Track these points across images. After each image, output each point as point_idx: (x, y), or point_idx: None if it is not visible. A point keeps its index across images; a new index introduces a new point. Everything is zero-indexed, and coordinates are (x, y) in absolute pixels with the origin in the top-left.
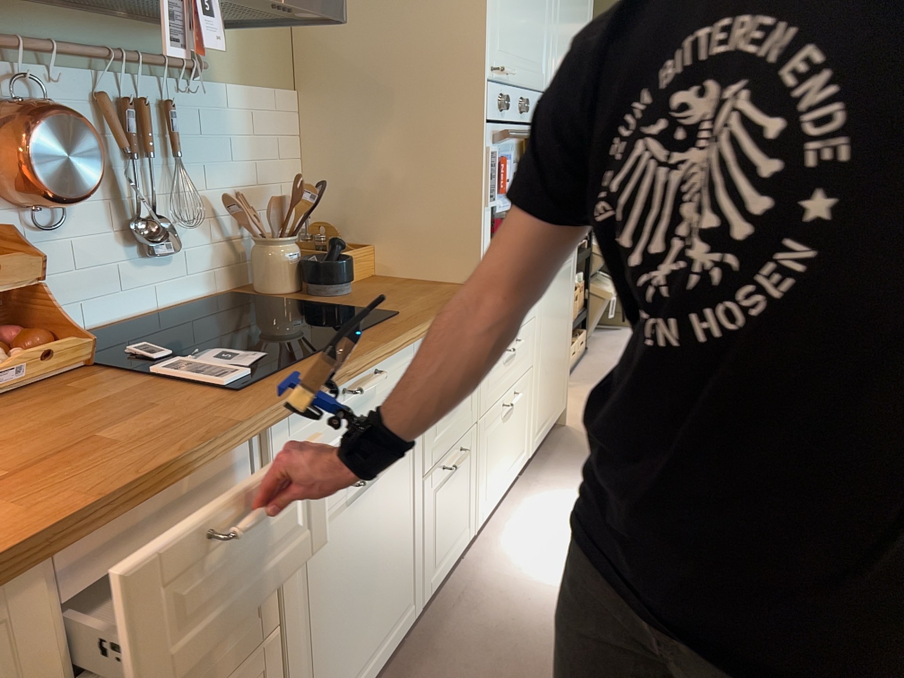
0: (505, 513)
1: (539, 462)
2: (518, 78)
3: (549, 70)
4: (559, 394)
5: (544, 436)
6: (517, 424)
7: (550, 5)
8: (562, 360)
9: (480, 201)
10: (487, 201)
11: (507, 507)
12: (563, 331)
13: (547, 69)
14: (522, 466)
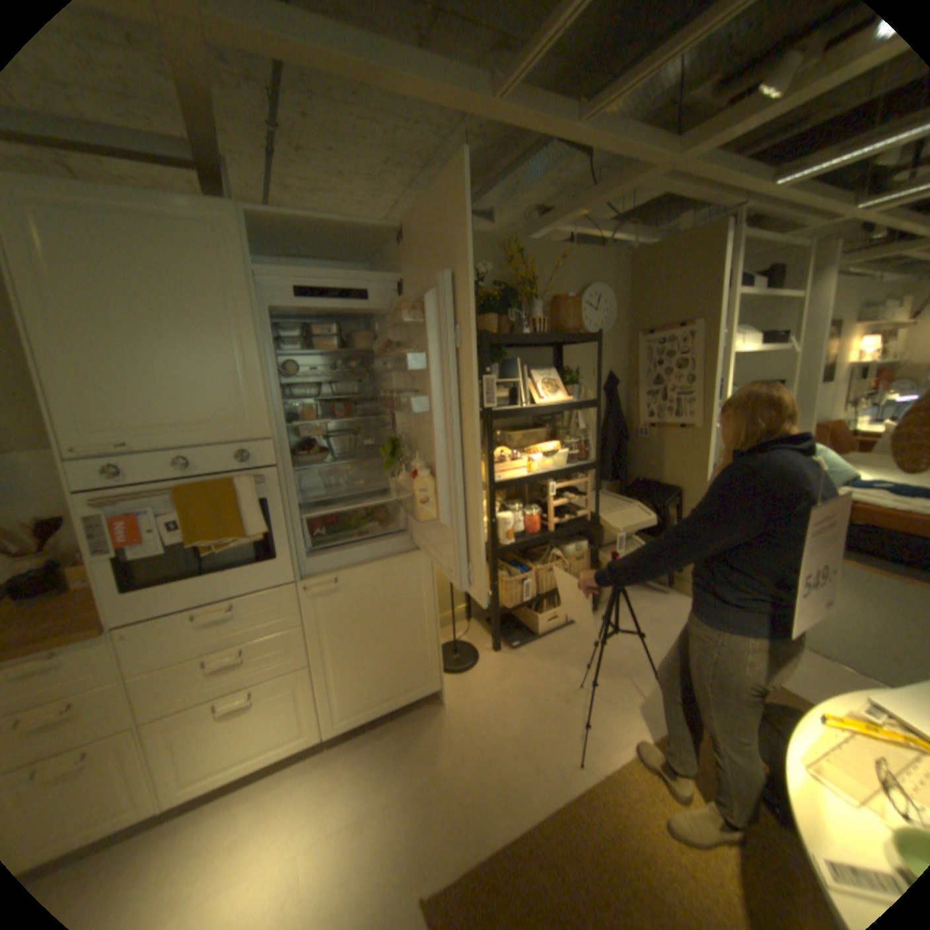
0: (253, 792)
1: (360, 743)
2: (158, 442)
3: (269, 417)
4: (408, 682)
5: (369, 721)
6: (264, 720)
7: (248, 362)
8: (410, 653)
9: (82, 557)
10: (89, 557)
11: (265, 785)
12: (402, 629)
13: (257, 418)
14: (300, 751)
